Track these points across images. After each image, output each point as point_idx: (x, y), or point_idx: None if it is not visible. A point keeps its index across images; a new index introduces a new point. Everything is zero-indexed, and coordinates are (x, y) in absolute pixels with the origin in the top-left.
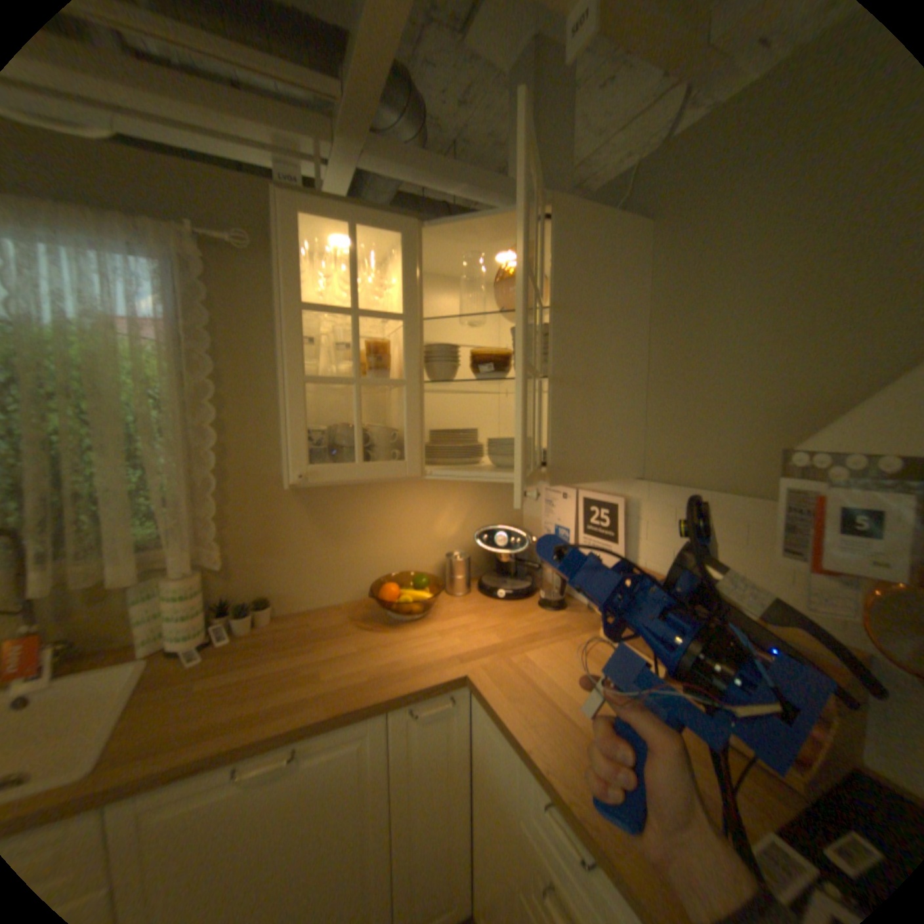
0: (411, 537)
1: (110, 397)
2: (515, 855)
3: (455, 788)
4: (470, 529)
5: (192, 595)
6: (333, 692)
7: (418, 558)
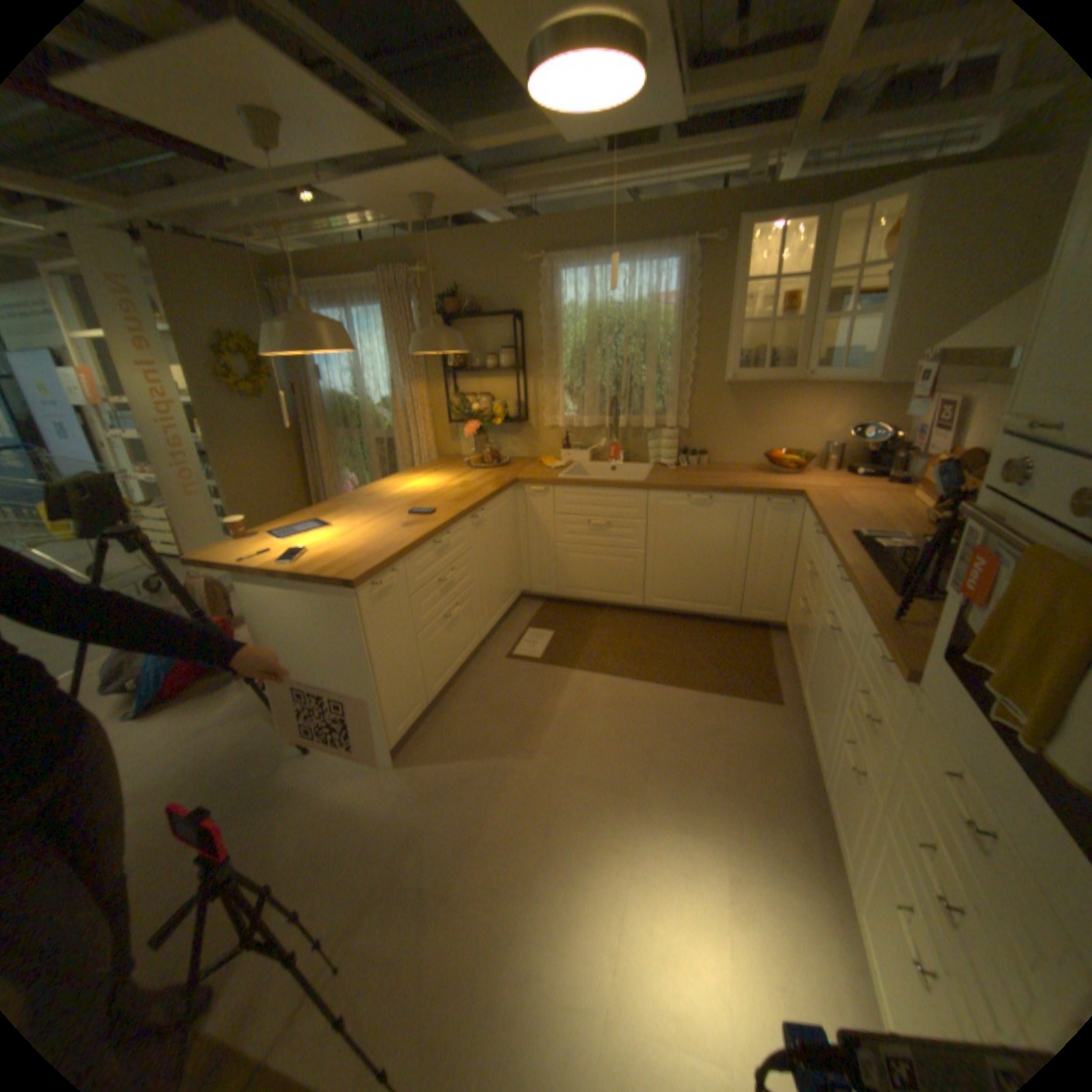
0: (802, 428)
1: (653, 337)
2: (804, 568)
3: (787, 550)
4: (854, 428)
5: (673, 438)
6: (731, 483)
7: (805, 444)
